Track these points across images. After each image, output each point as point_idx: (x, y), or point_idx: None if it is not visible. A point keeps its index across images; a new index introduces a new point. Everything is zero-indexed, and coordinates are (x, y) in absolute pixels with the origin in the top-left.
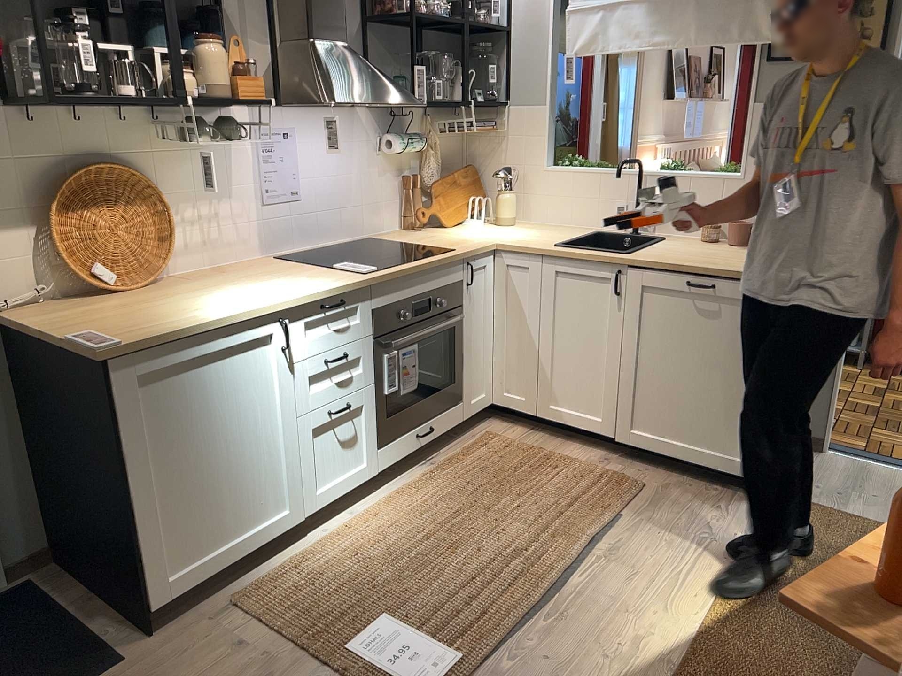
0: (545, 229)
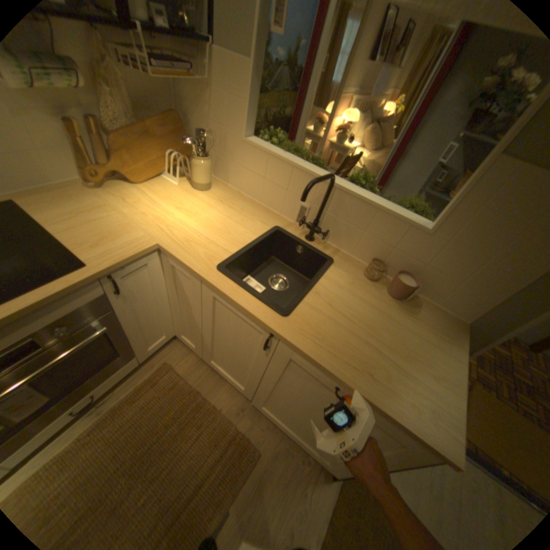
0: (232, 207)
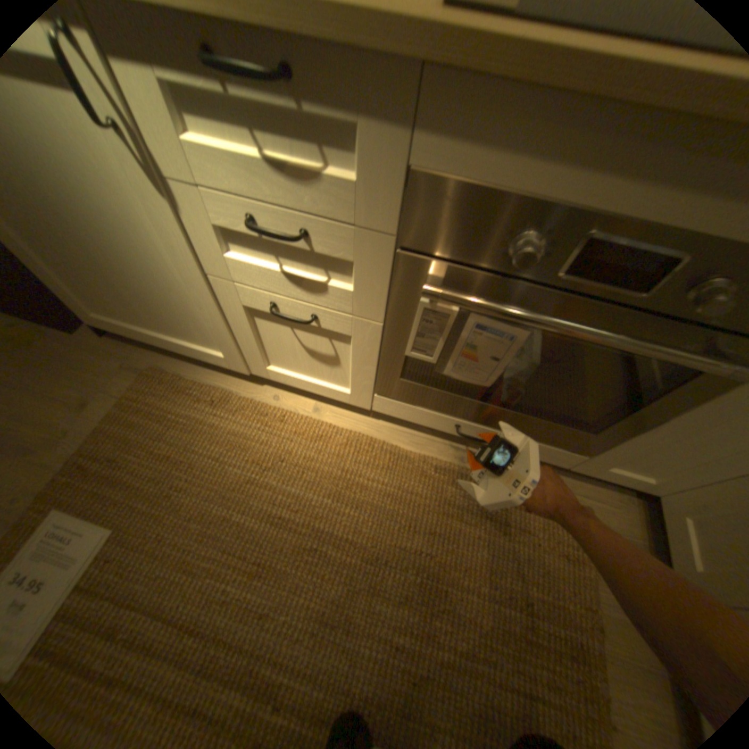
0: None
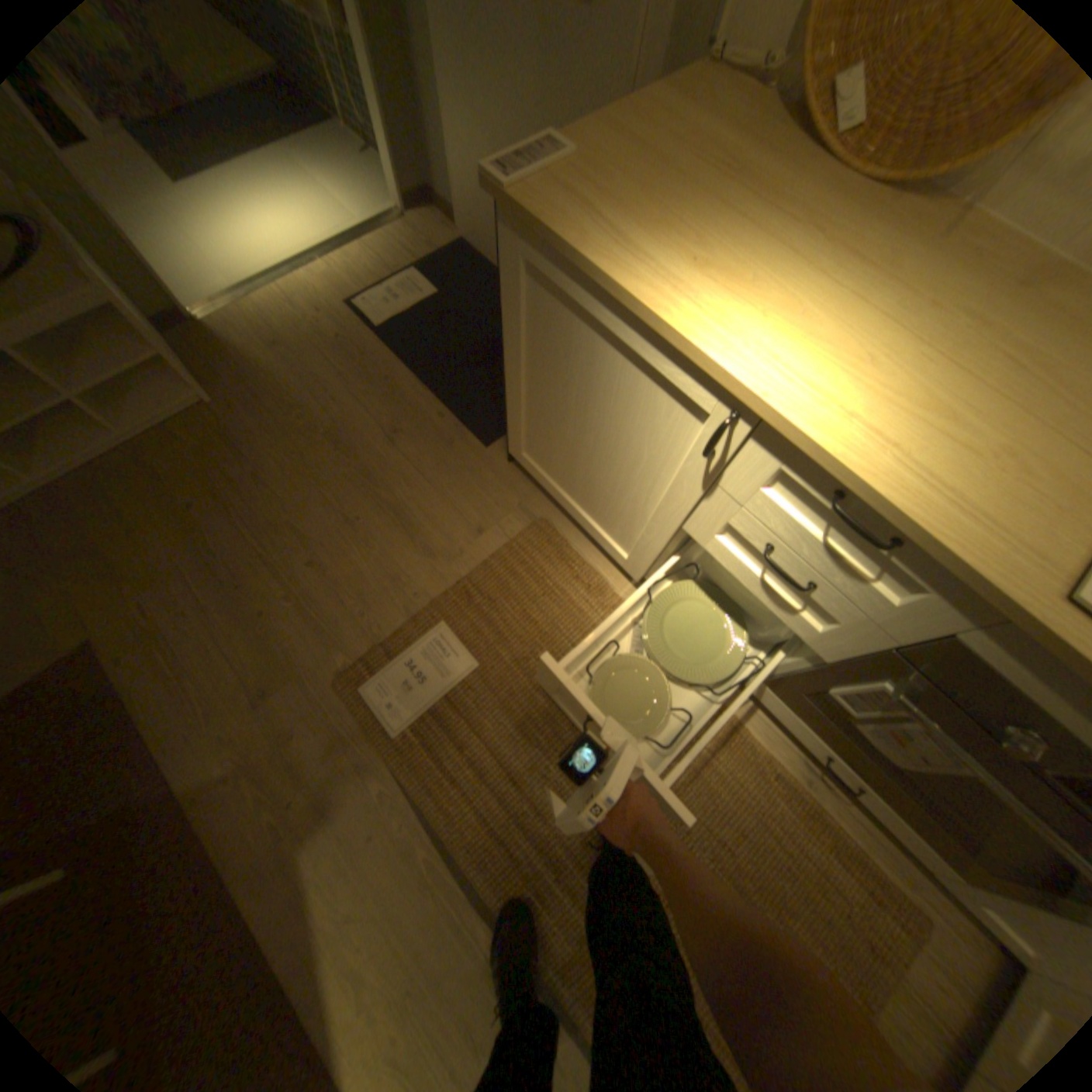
0: None
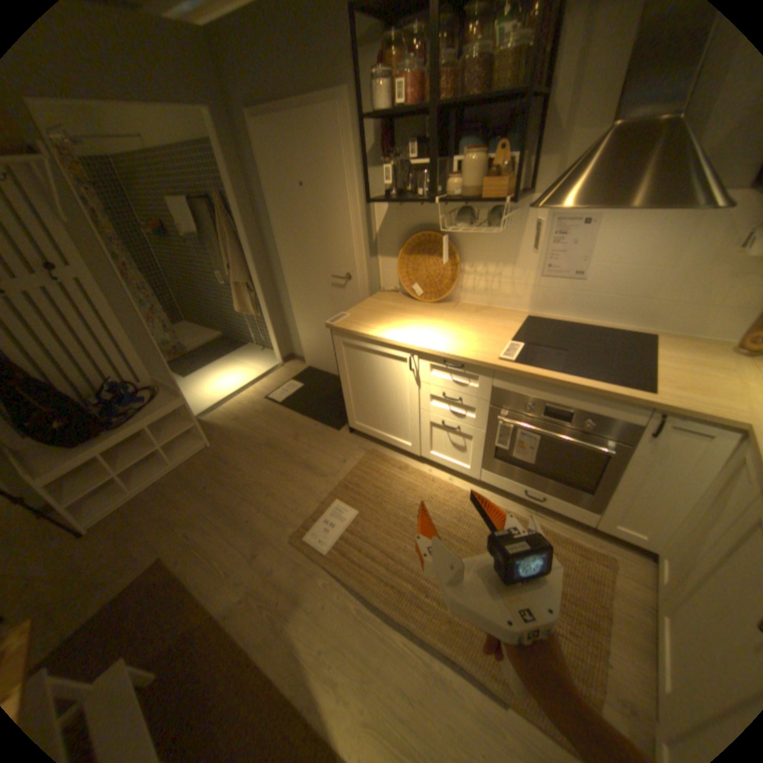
0: None
